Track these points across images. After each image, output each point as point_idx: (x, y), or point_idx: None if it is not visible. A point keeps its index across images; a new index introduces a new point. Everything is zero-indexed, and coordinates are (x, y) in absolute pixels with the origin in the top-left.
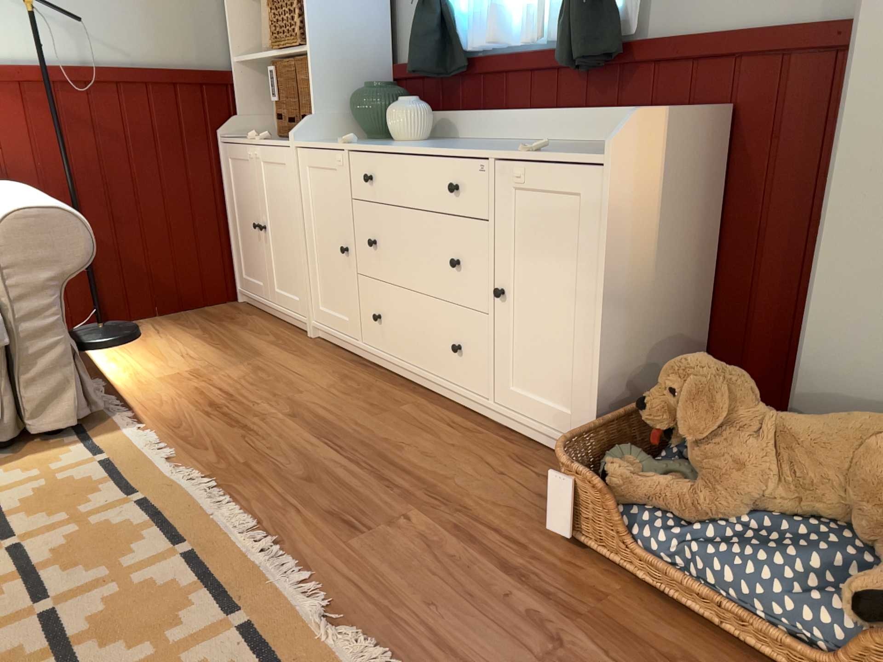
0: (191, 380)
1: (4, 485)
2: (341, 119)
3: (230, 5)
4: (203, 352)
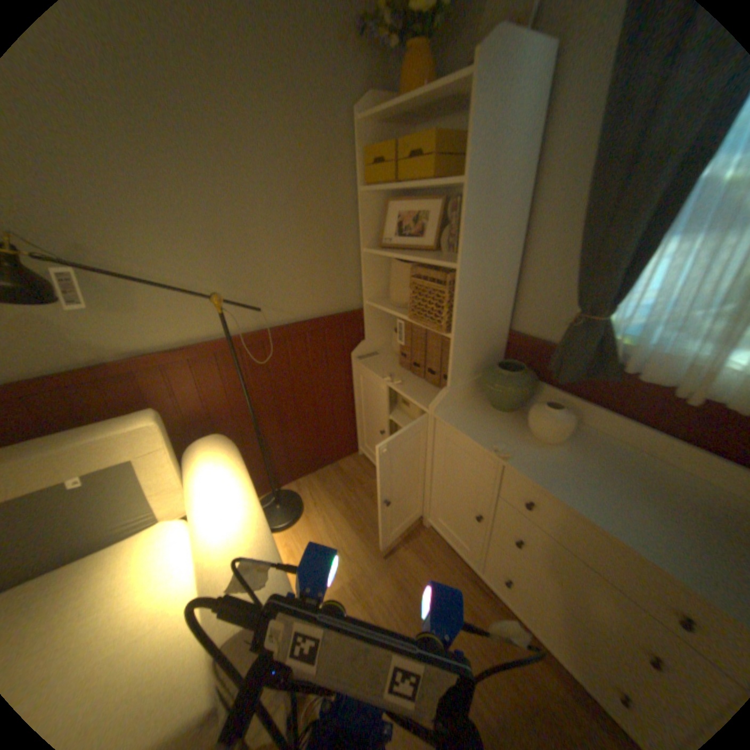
0: (355, 605)
1: None
2: (470, 384)
3: (366, 258)
4: (353, 544)
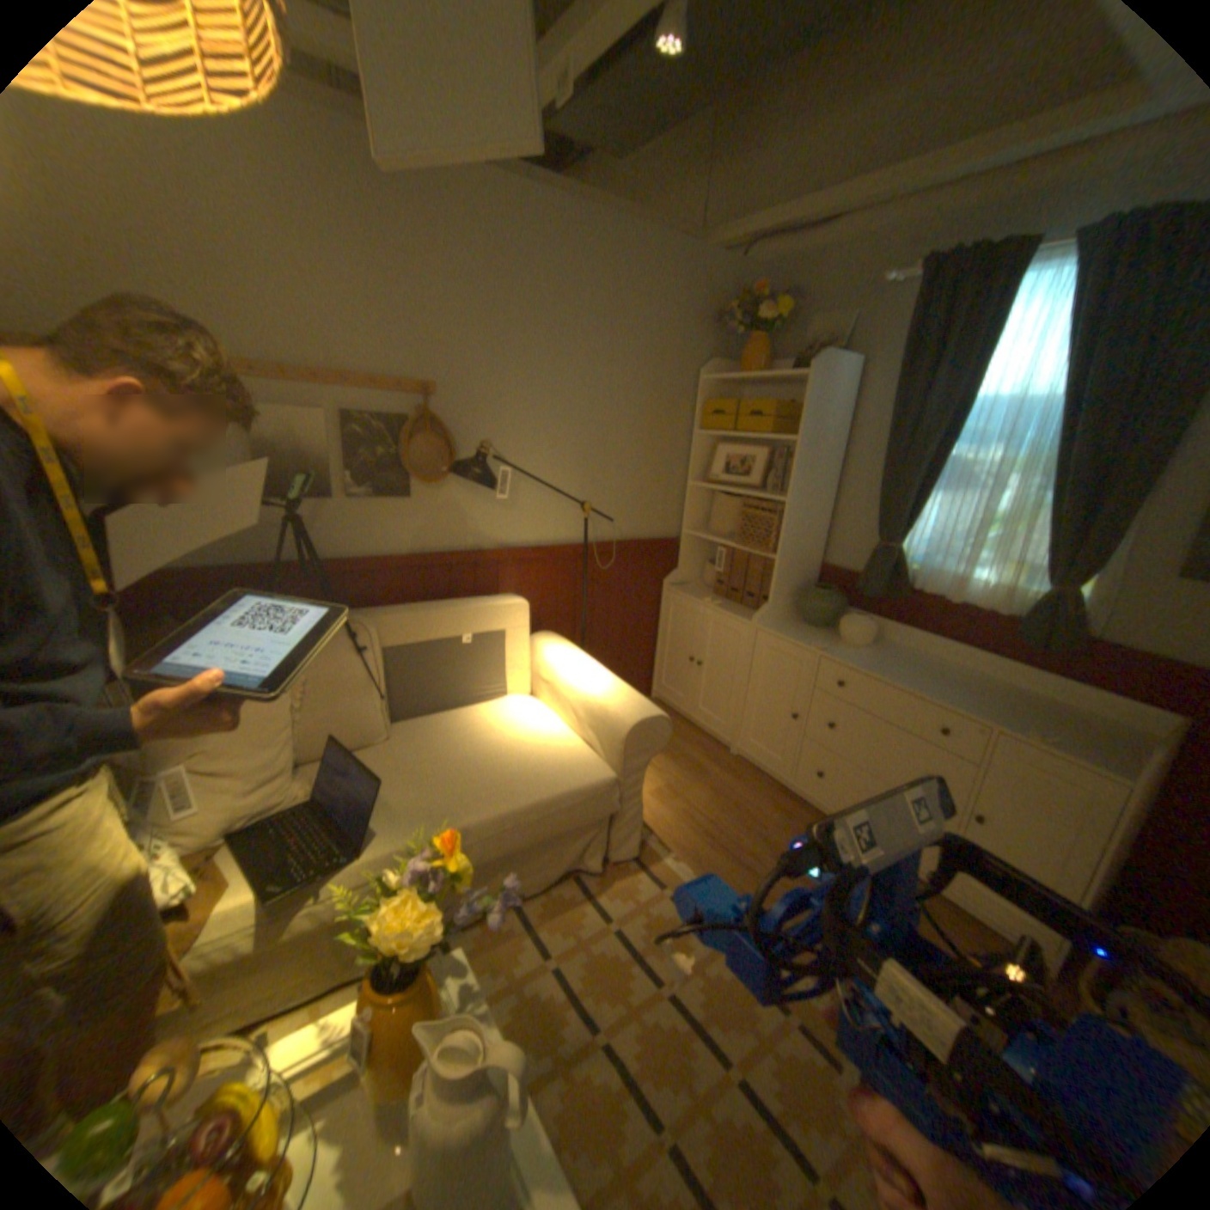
0: (674, 800)
1: (618, 918)
2: (787, 605)
3: (690, 492)
4: (662, 762)
